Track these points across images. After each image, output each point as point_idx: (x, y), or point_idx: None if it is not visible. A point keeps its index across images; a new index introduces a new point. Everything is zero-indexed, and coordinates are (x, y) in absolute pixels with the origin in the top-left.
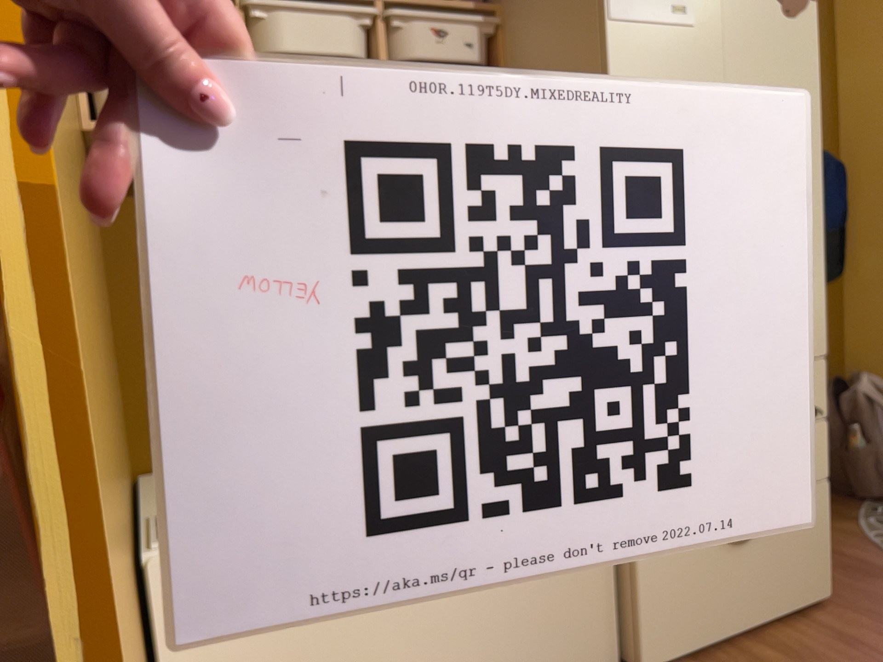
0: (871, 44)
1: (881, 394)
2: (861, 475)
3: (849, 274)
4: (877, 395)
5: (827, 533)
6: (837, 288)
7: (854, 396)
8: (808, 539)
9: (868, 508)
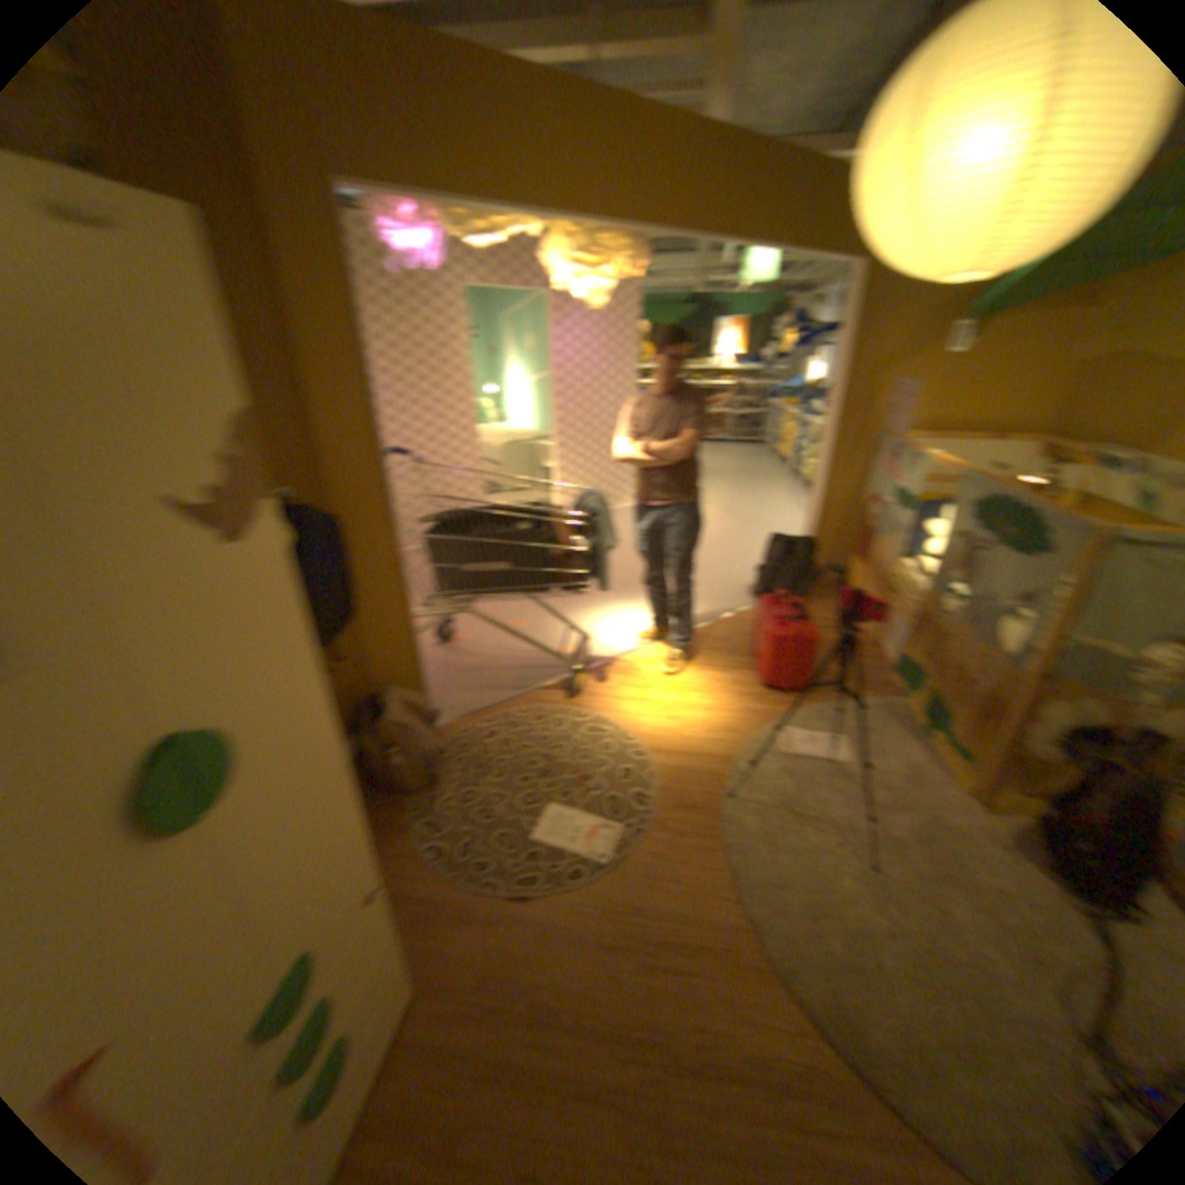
0: (343, 385)
1: (410, 725)
2: (405, 782)
3: (364, 604)
4: (407, 727)
5: (399, 966)
6: (356, 621)
7: (390, 734)
8: (385, 994)
9: (415, 814)
